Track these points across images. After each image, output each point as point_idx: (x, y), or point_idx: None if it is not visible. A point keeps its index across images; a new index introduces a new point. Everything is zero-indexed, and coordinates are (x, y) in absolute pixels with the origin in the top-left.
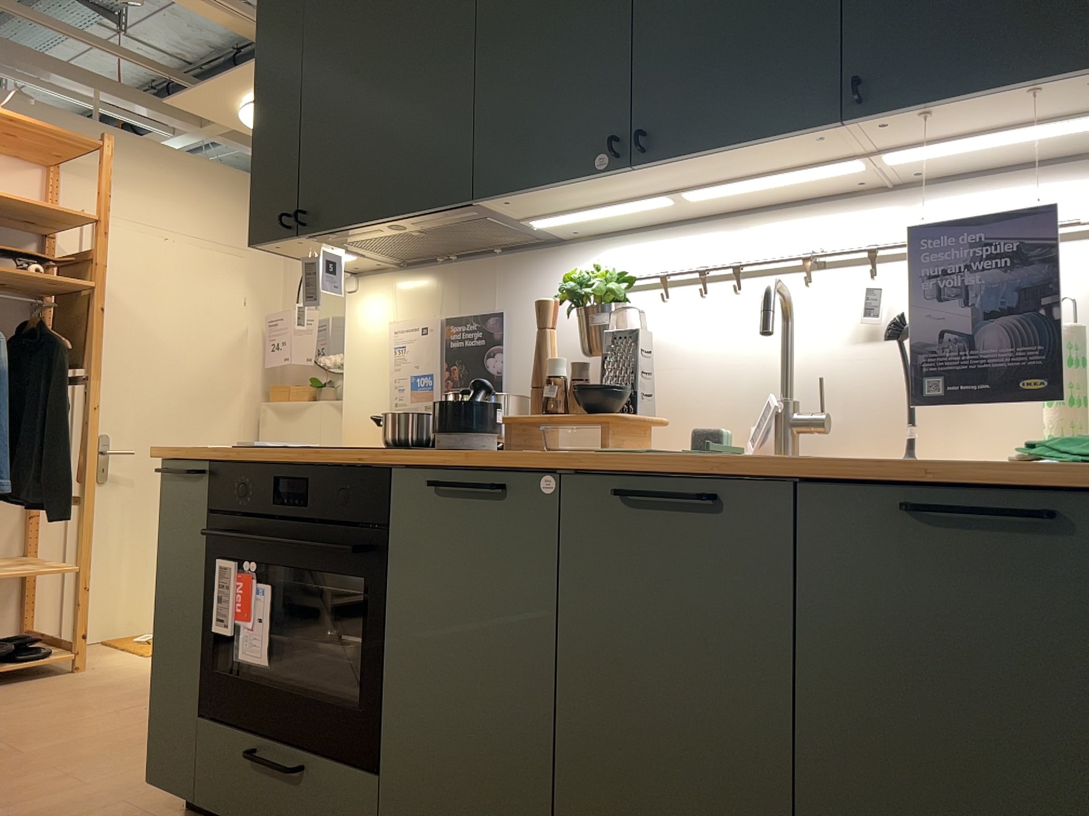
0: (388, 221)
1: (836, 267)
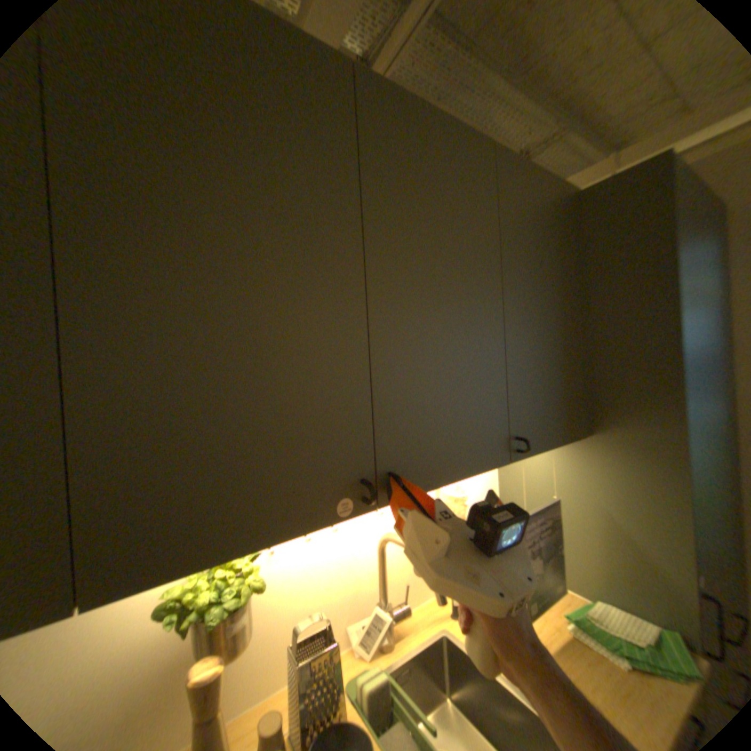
0: None
1: None
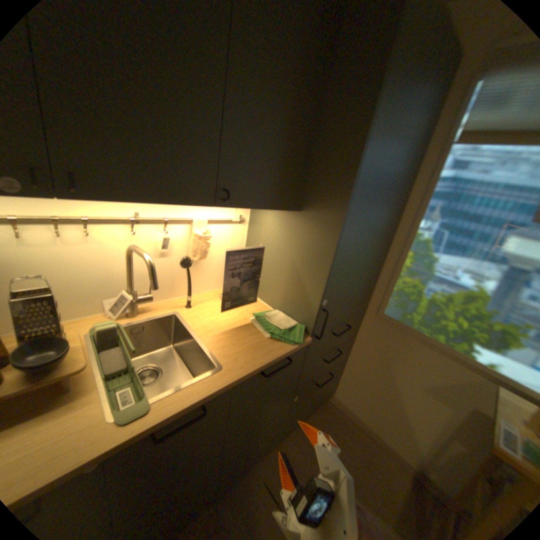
0: None
1: (140, 219)
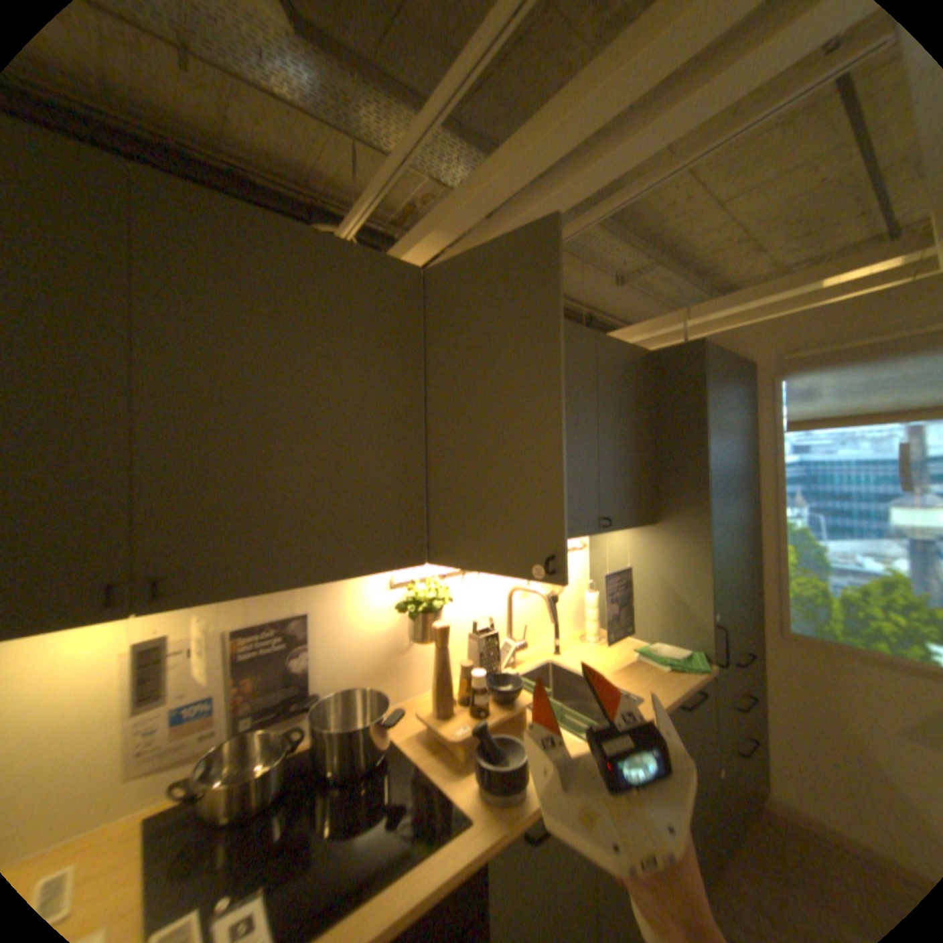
0: (312, 583)
1: None
